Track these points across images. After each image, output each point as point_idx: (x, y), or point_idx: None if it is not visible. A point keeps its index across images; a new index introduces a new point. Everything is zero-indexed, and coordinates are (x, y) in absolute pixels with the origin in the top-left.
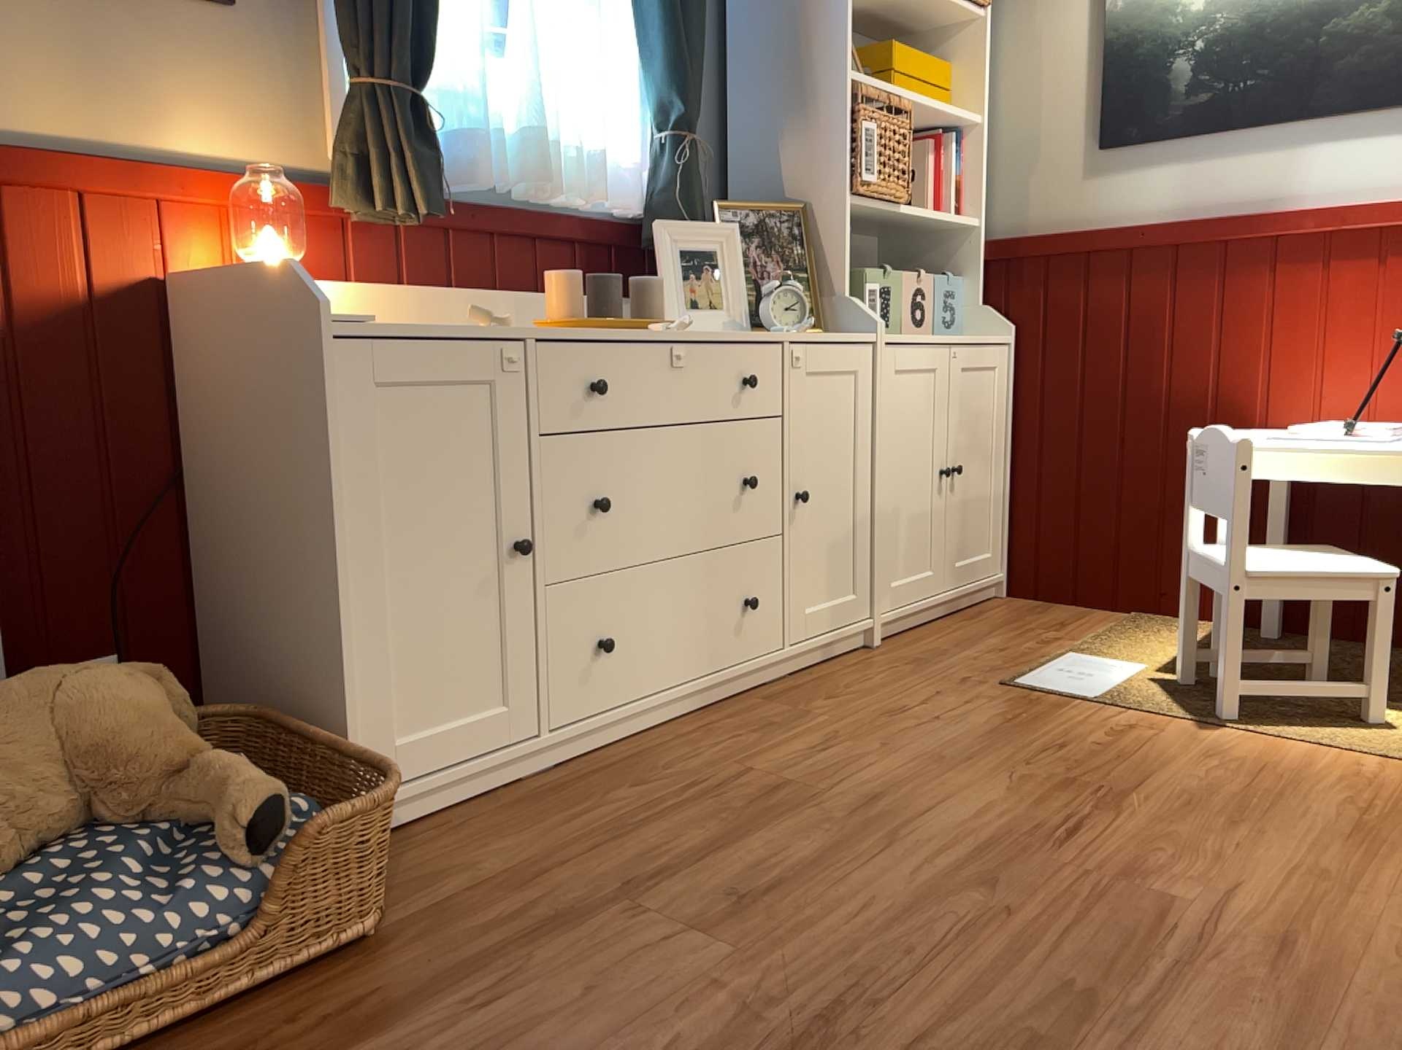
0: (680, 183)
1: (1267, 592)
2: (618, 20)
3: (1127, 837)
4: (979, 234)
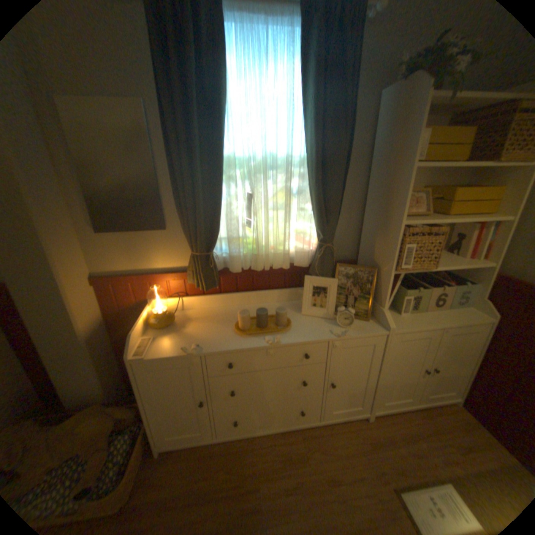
0: (319, 262)
1: None
2: (305, 201)
3: None
4: (495, 270)
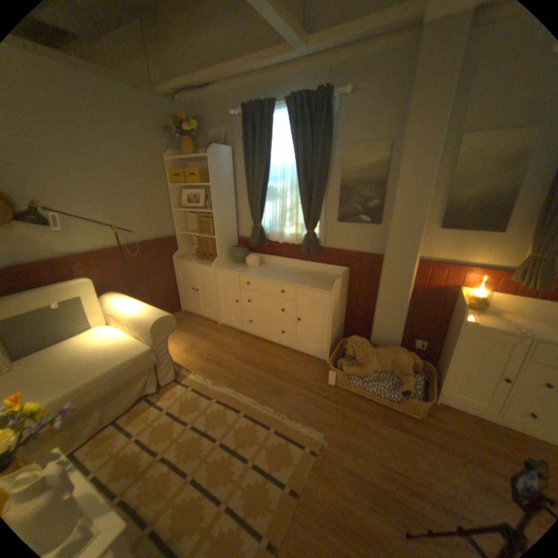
0: None
1: None
2: None
3: None
4: None
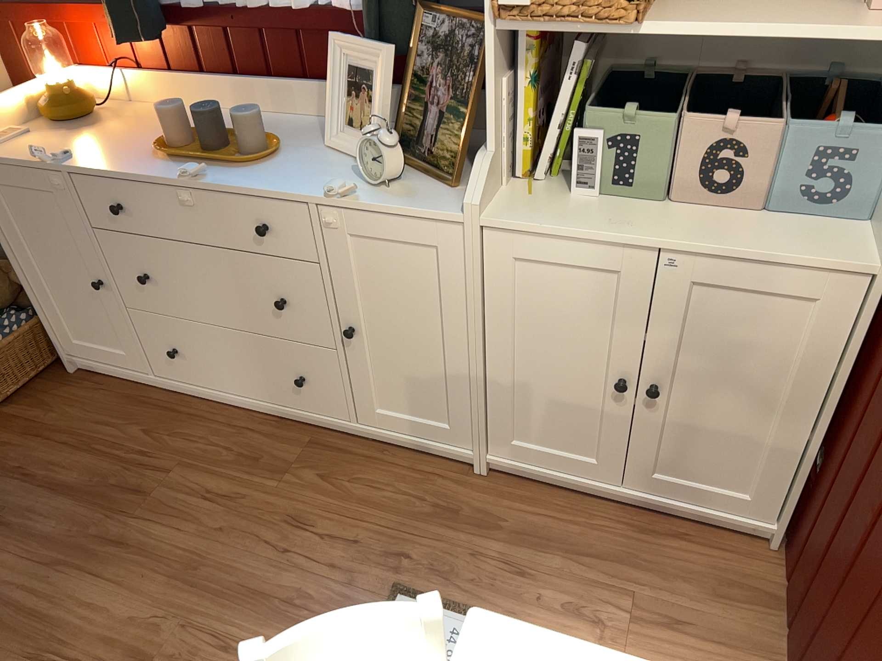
0: None
1: None
2: None
3: None
4: None
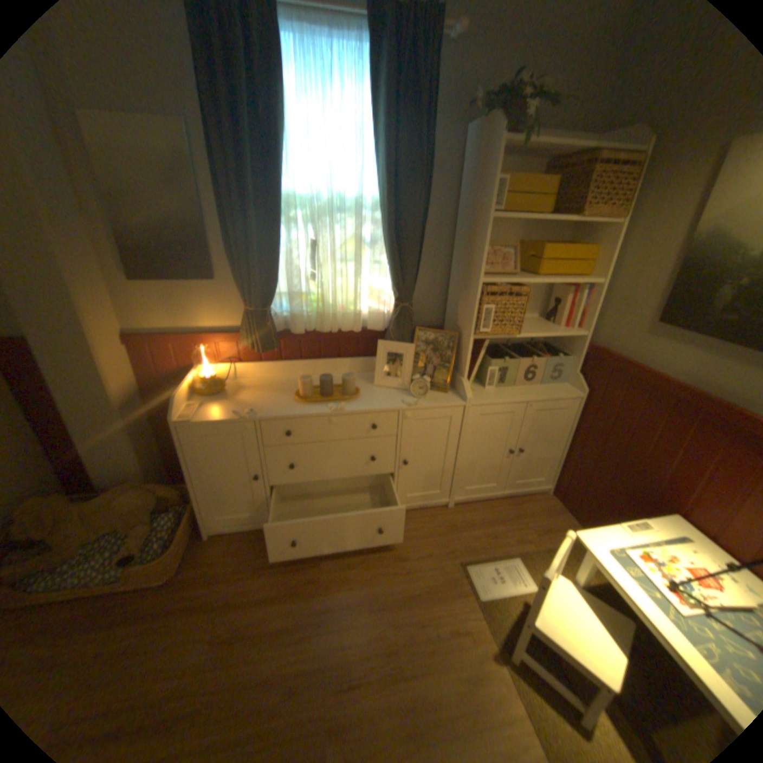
0: (394, 324)
1: (544, 641)
2: (380, 252)
3: (364, 709)
4: (586, 340)
